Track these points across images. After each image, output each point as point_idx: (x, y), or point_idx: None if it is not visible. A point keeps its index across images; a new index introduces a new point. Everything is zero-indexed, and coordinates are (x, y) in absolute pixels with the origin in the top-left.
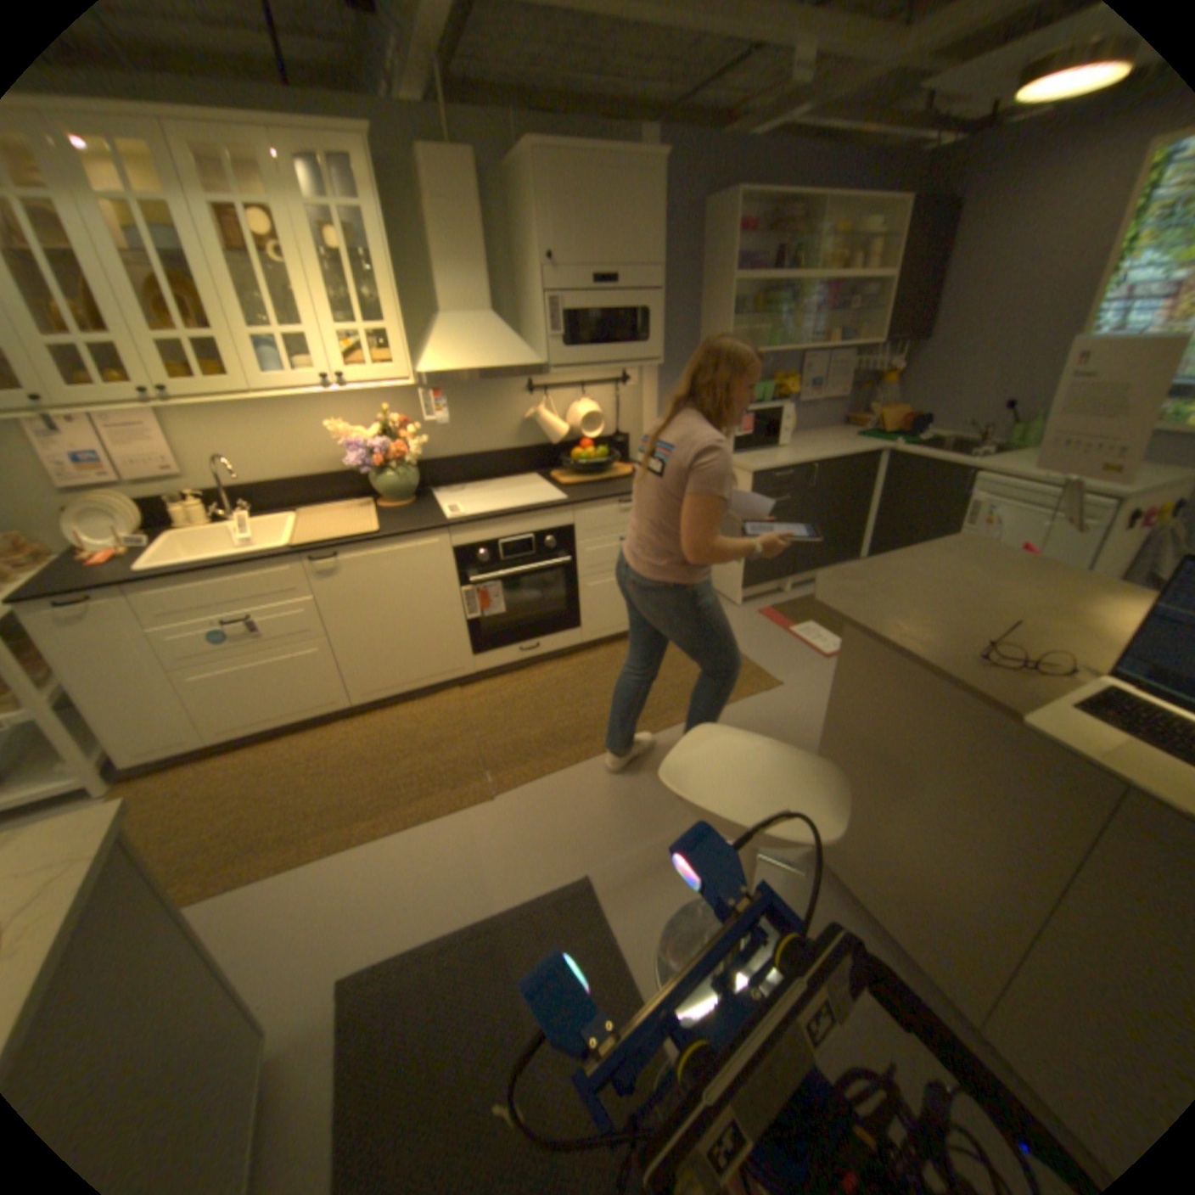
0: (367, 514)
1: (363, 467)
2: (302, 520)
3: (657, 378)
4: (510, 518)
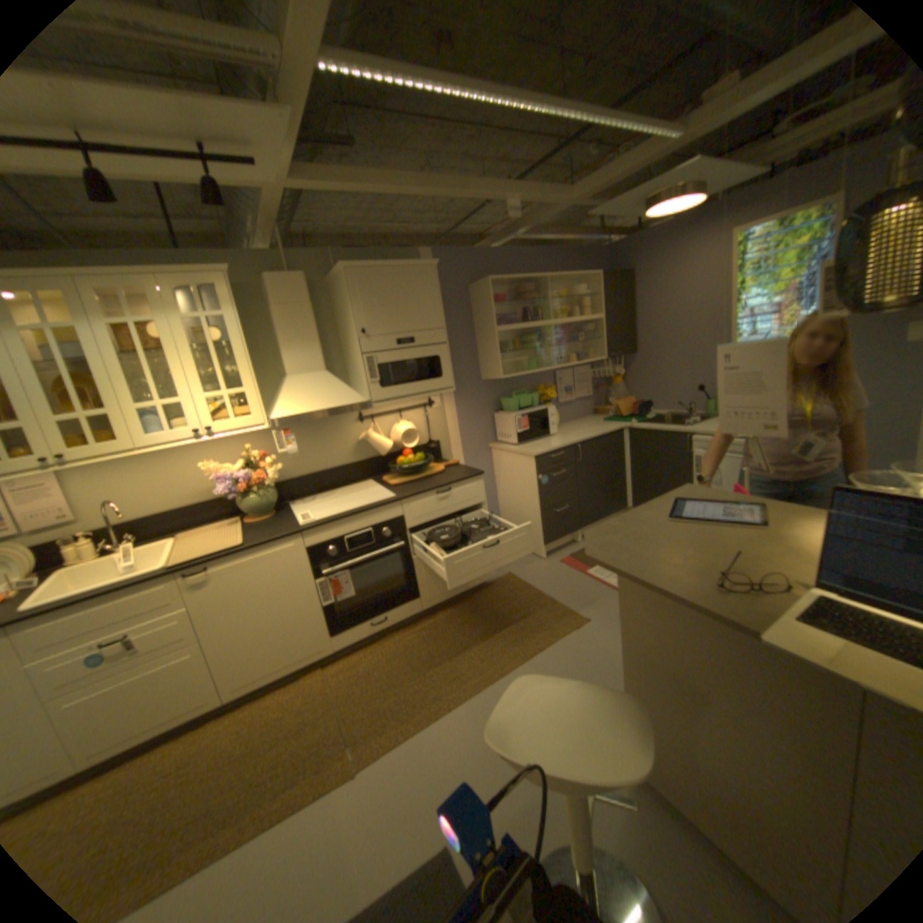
0: (235, 530)
1: (231, 494)
2: (180, 542)
3: (454, 400)
4: (351, 518)
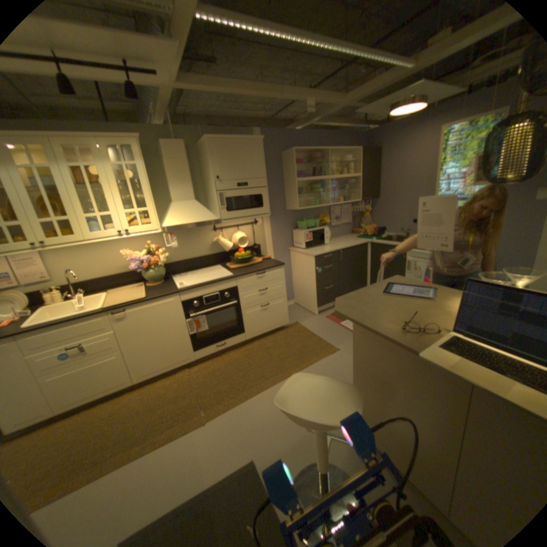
0: (141, 289)
1: (140, 269)
2: (110, 295)
3: (270, 221)
4: (208, 286)
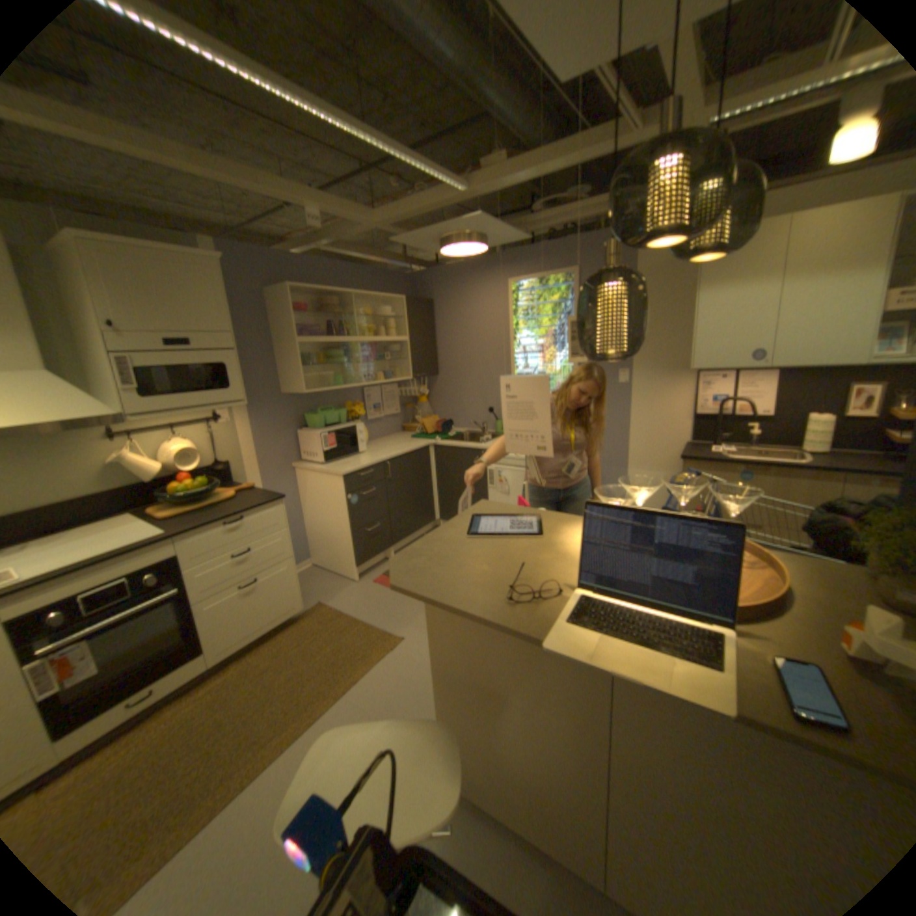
0: None
1: None
2: None
3: (249, 415)
4: (91, 568)
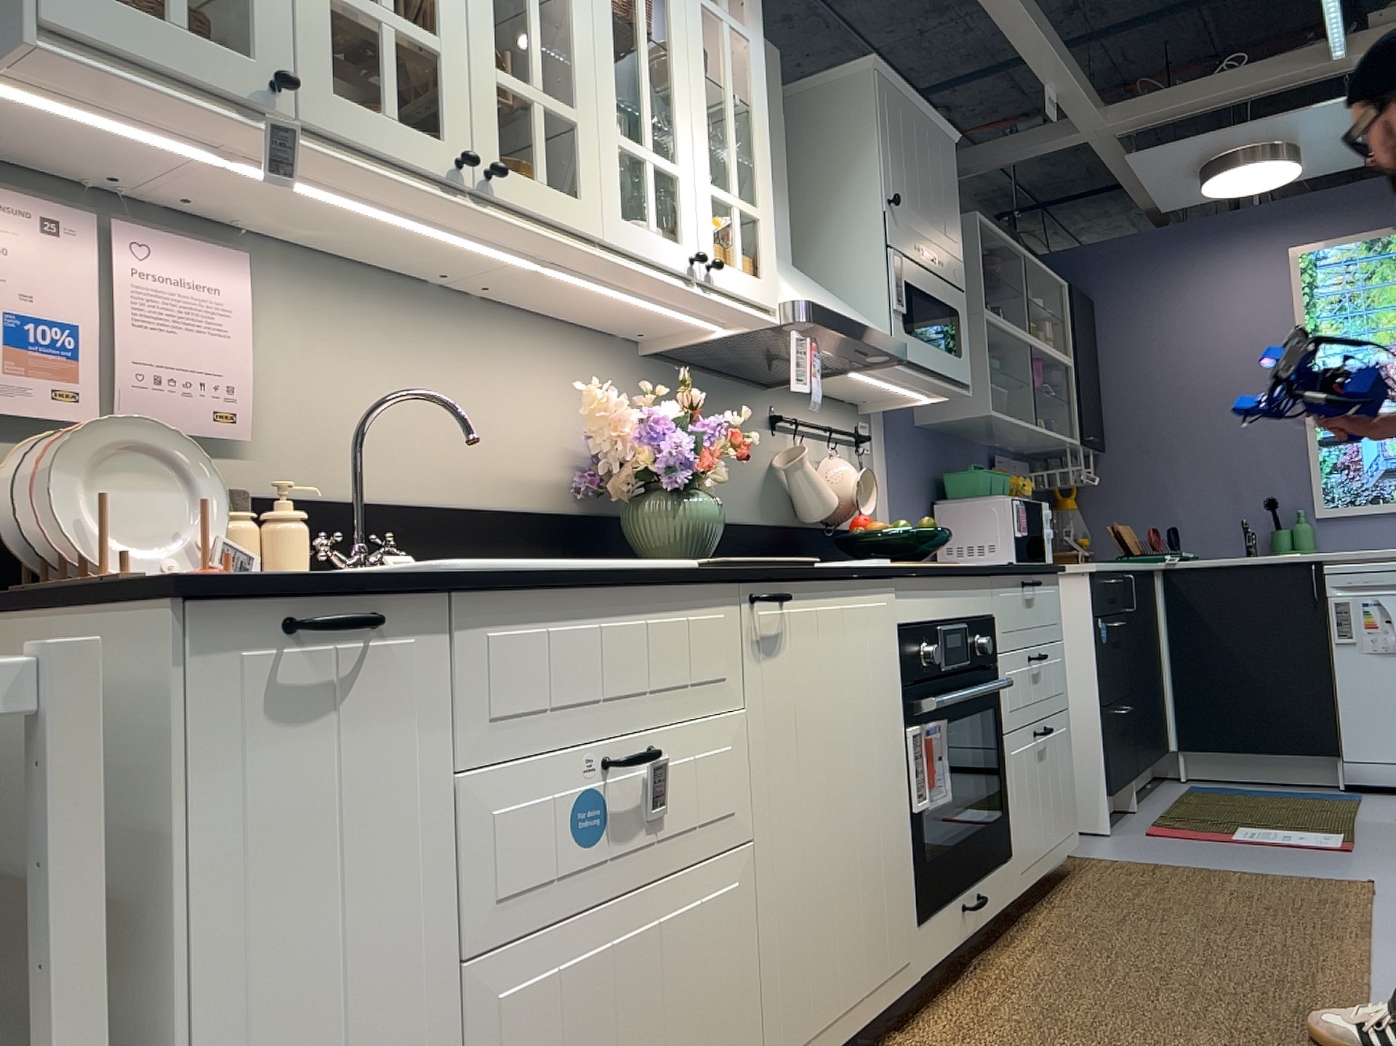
0: None
1: (675, 467)
2: None
3: (888, 447)
4: (952, 574)
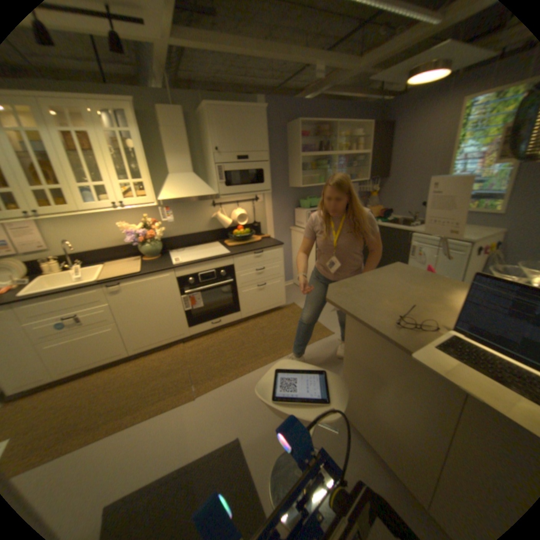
0: (136, 264)
1: (134, 243)
2: (105, 268)
3: (270, 198)
4: (202, 263)
